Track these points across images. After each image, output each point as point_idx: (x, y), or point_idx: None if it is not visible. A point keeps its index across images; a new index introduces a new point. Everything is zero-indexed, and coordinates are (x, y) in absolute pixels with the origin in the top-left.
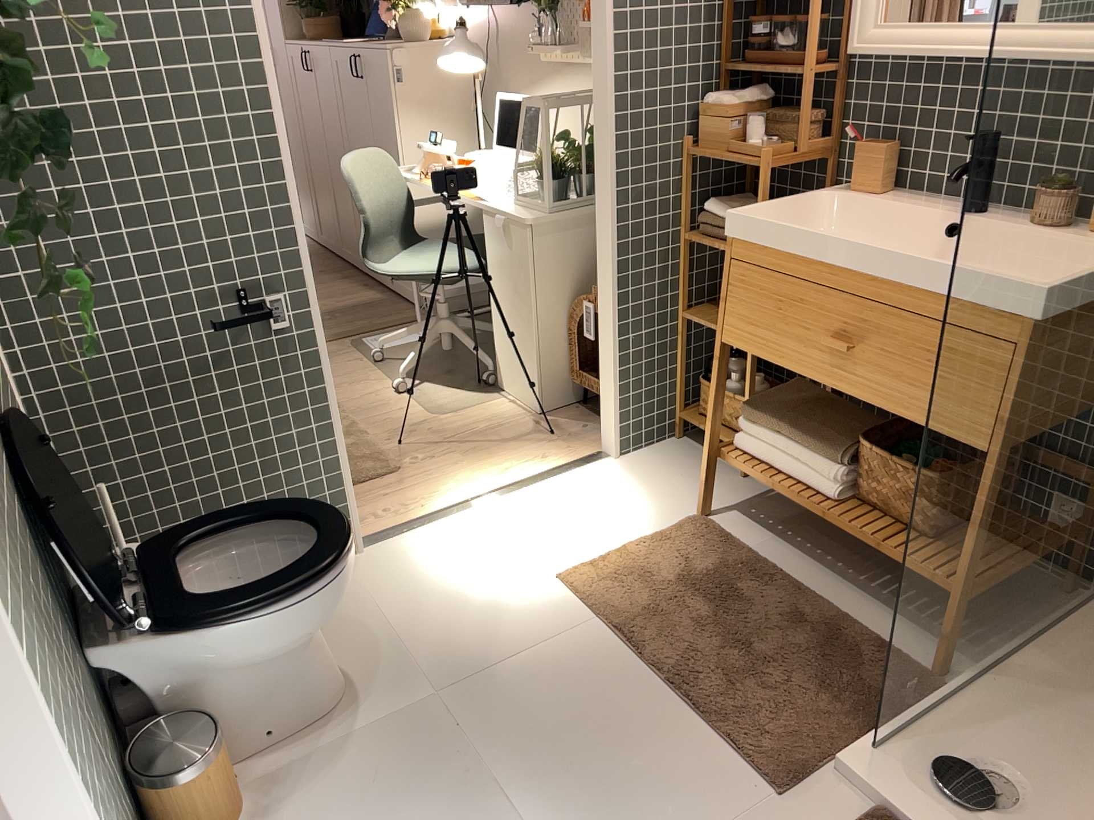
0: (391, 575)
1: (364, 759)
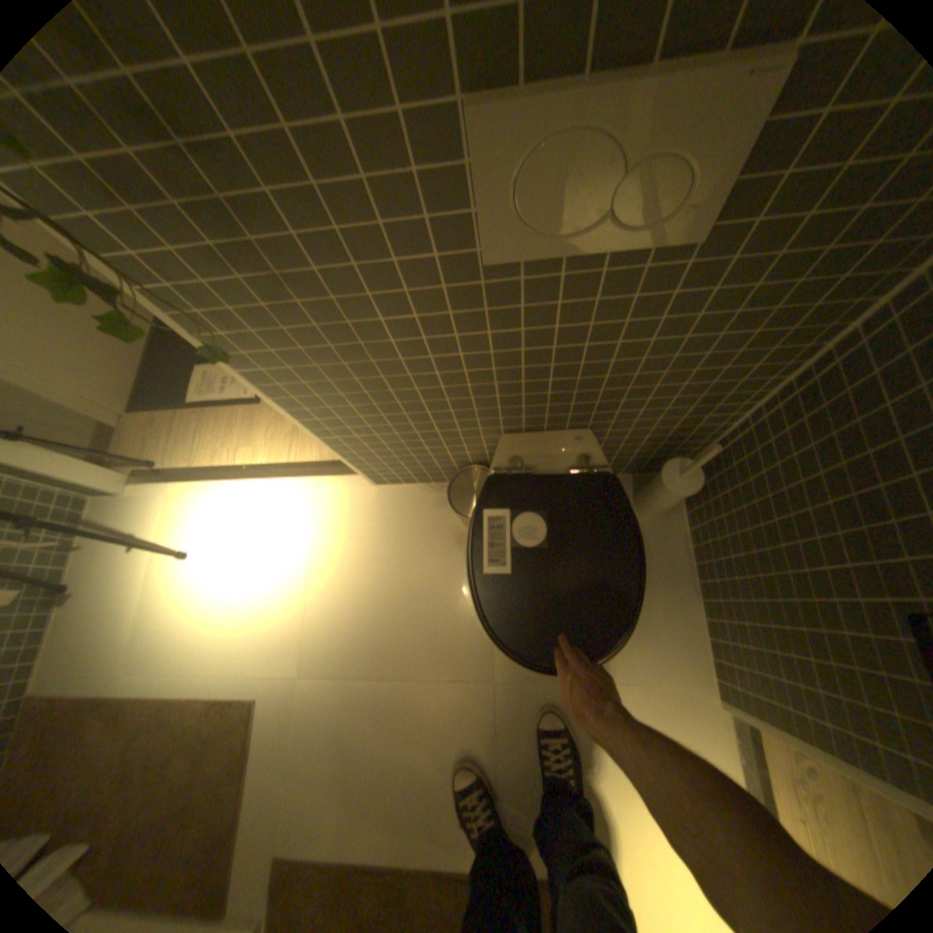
0: (665, 722)
1: (465, 612)
